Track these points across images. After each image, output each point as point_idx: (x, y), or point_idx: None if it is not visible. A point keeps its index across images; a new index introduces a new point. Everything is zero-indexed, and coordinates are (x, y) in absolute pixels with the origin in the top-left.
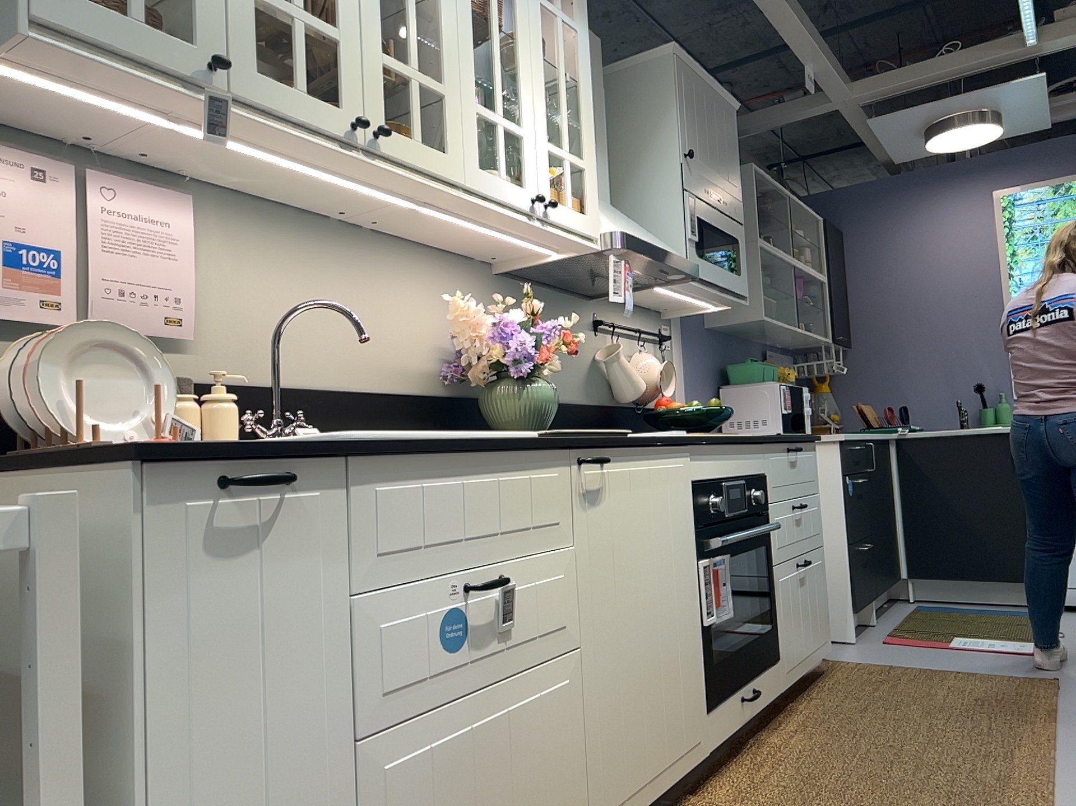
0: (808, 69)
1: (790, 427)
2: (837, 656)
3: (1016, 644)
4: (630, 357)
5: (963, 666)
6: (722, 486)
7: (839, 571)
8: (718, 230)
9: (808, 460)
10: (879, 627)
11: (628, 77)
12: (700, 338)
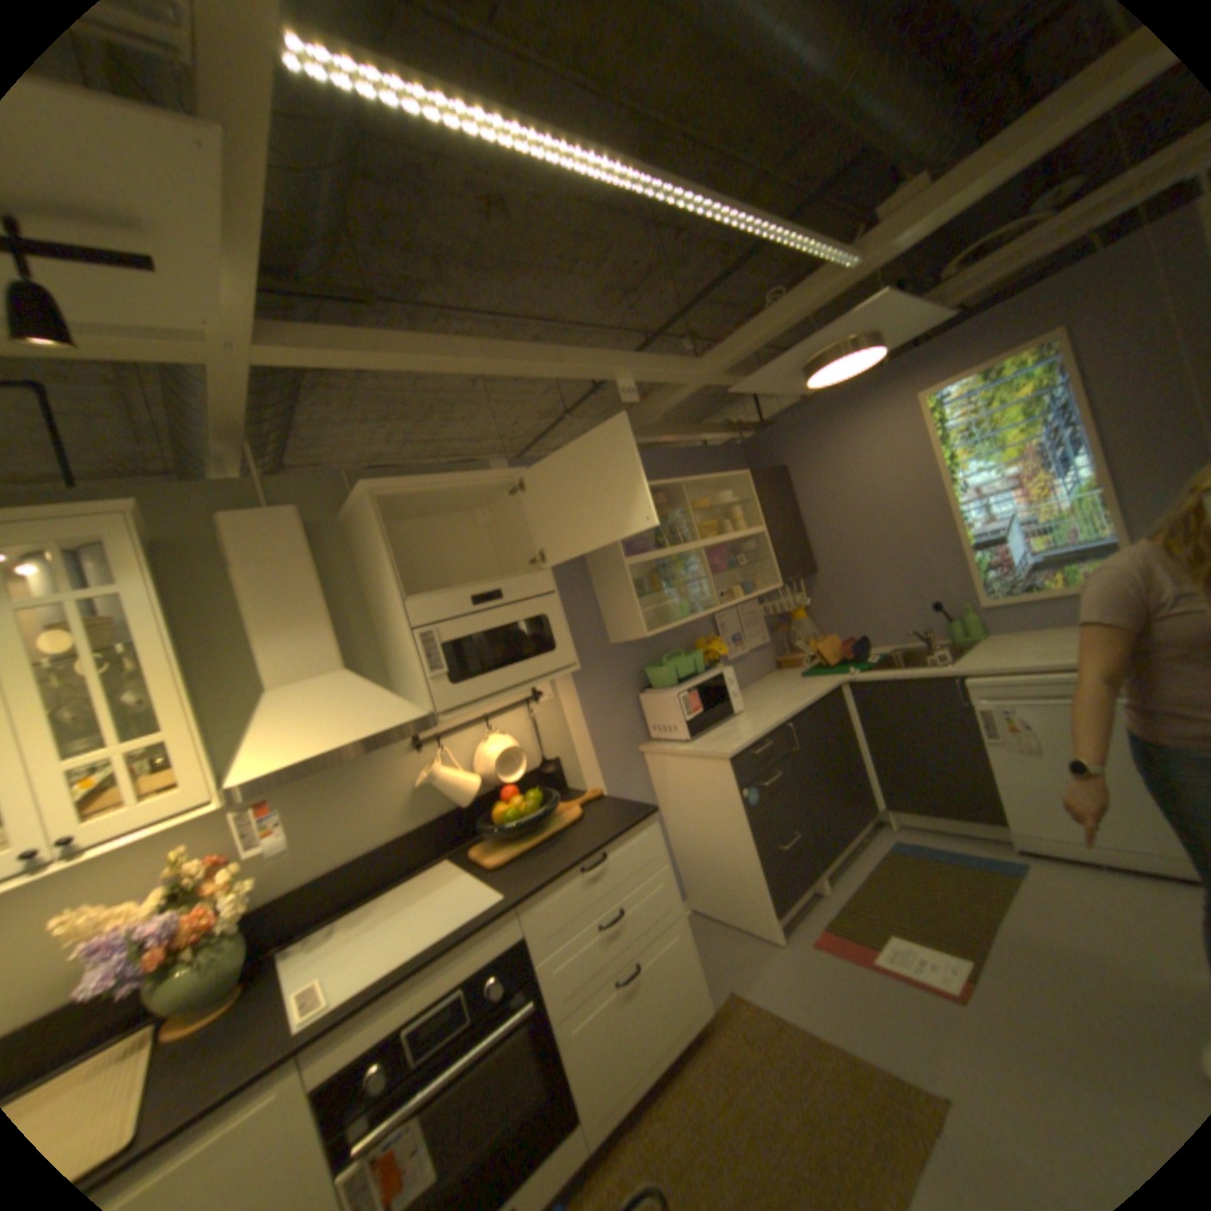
0: (618, 383)
1: (699, 731)
2: (746, 990)
3: (947, 972)
4: (474, 749)
5: (859, 1038)
6: (396, 1040)
7: (754, 881)
8: (496, 630)
9: (630, 853)
10: (827, 908)
11: (355, 514)
12: (597, 663)
